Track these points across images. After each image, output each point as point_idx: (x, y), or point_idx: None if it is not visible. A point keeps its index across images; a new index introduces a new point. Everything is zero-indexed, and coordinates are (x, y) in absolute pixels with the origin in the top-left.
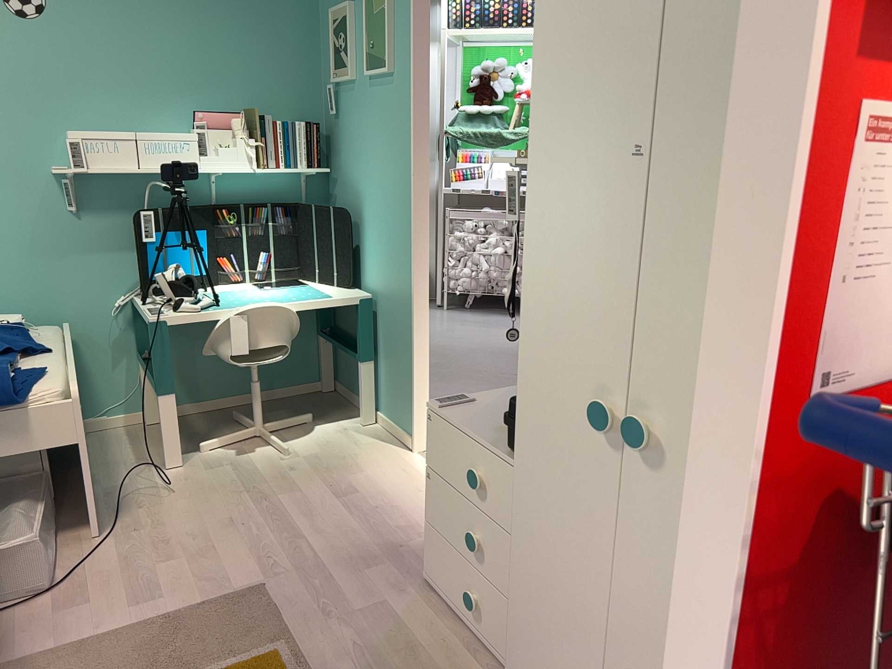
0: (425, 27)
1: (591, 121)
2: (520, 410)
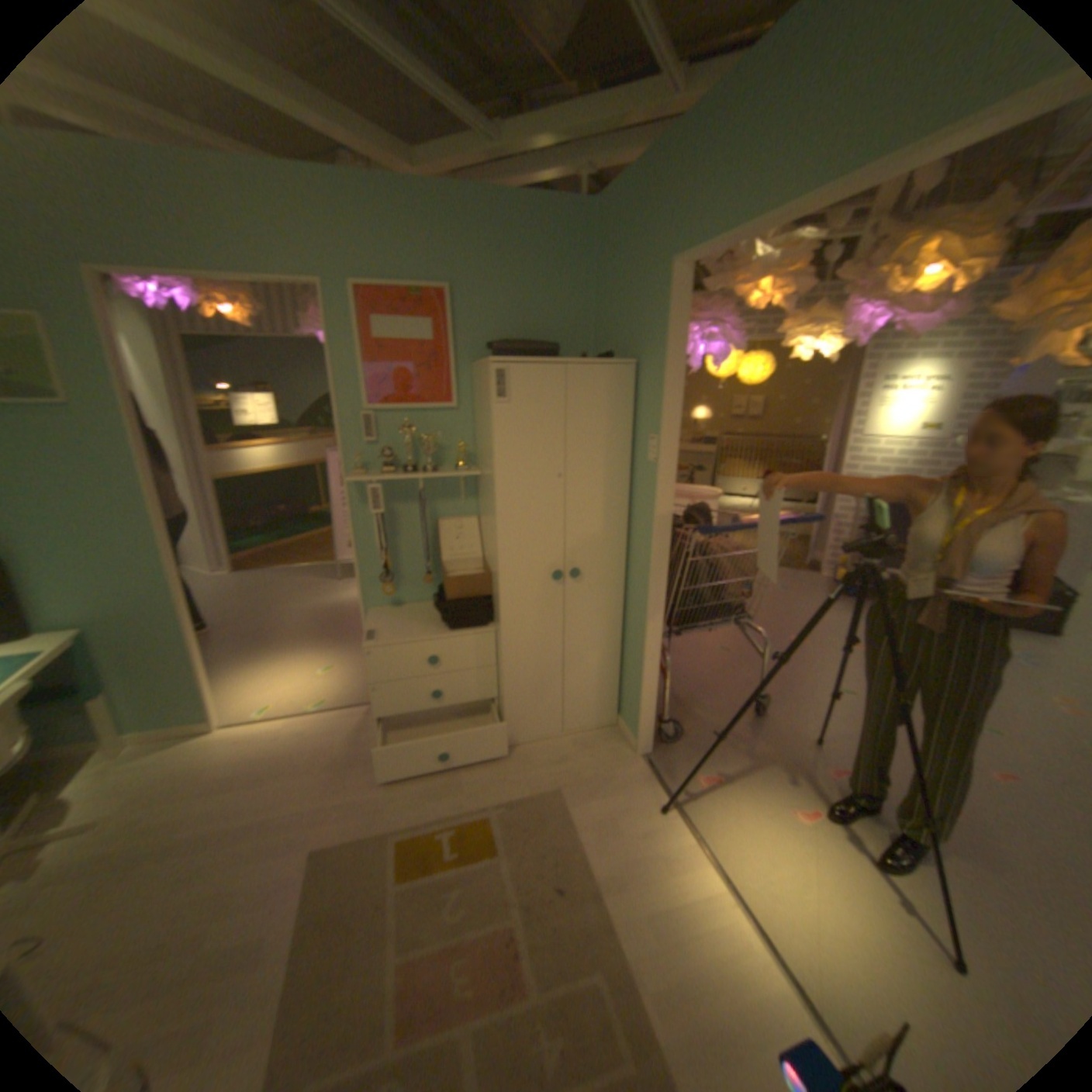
0: (117, 366)
1: (532, 470)
2: (500, 598)
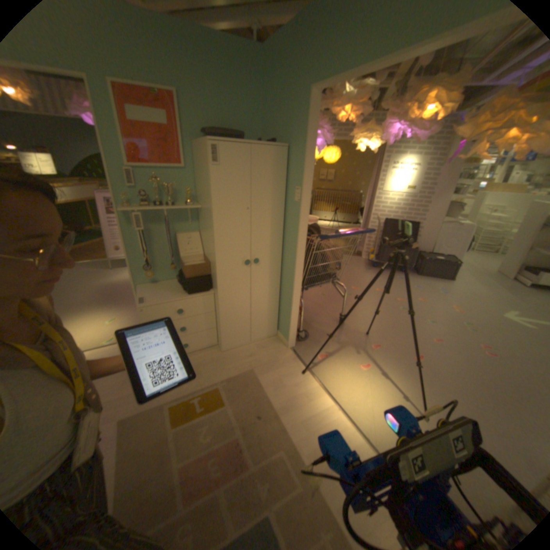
0: None
1: (234, 204)
2: (218, 275)
